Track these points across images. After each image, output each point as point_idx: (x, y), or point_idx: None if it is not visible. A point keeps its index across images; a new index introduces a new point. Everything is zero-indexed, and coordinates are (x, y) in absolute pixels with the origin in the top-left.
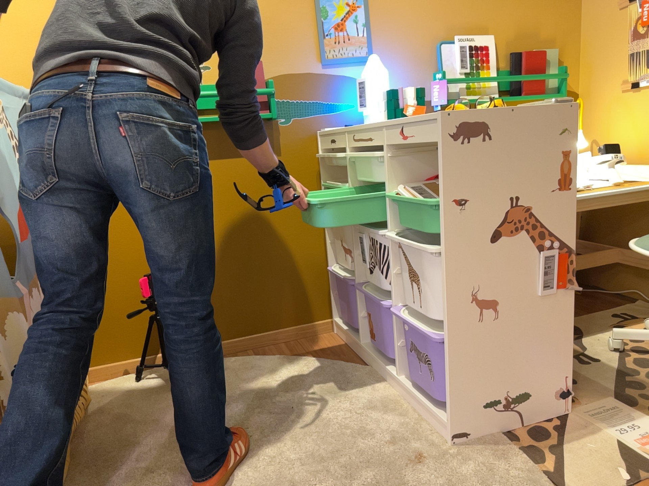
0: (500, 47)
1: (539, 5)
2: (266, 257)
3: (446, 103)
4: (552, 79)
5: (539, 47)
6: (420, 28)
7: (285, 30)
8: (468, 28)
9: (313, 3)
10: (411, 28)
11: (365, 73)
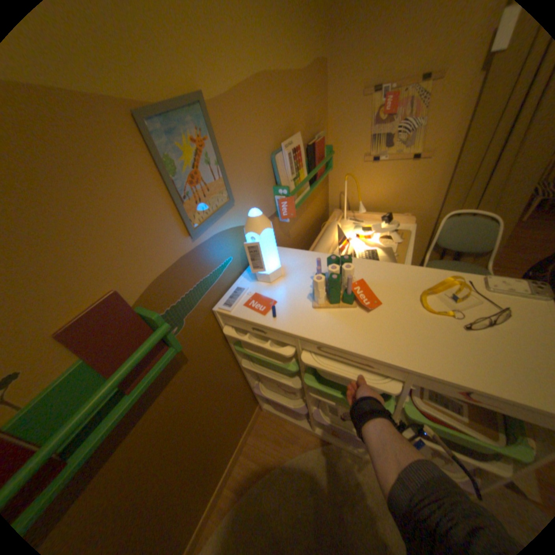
0: (301, 140)
1: (313, 90)
2: (210, 435)
3: (296, 216)
4: (324, 156)
5: (316, 131)
6: (258, 143)
7: (125, 219)
8: (285, 128)
9: (147, 154)
10: (252, 146)
11: (252, 233)
